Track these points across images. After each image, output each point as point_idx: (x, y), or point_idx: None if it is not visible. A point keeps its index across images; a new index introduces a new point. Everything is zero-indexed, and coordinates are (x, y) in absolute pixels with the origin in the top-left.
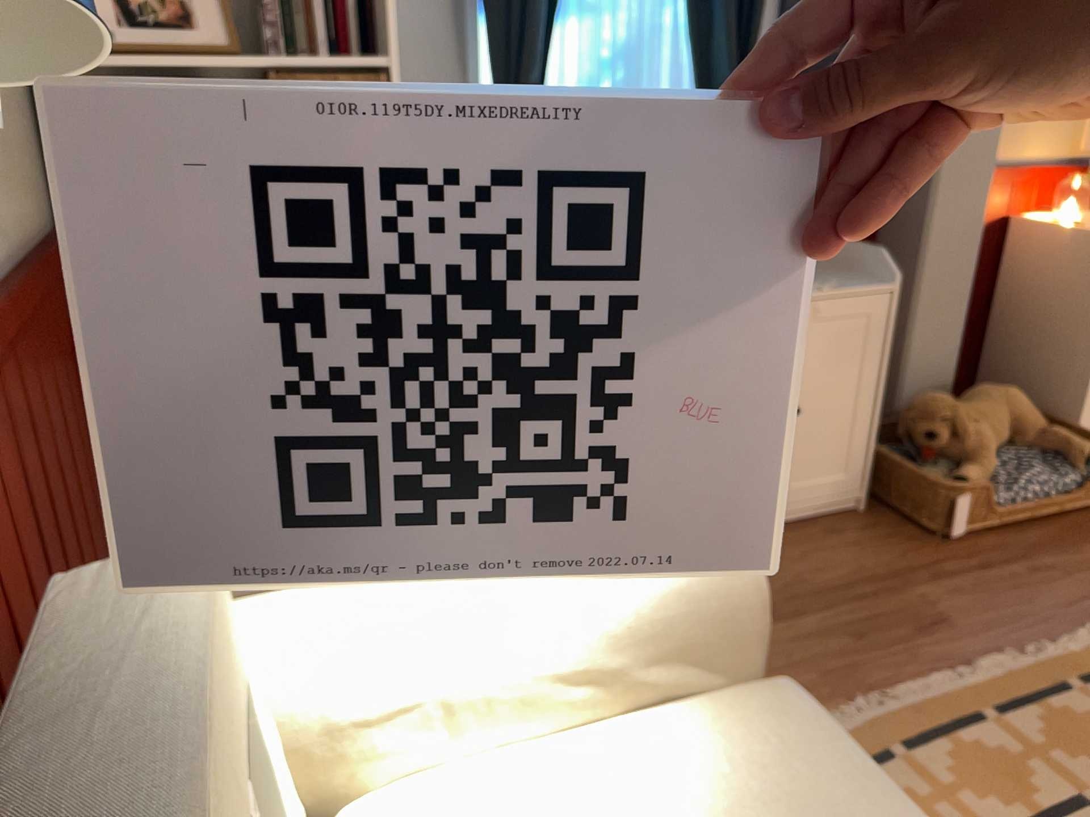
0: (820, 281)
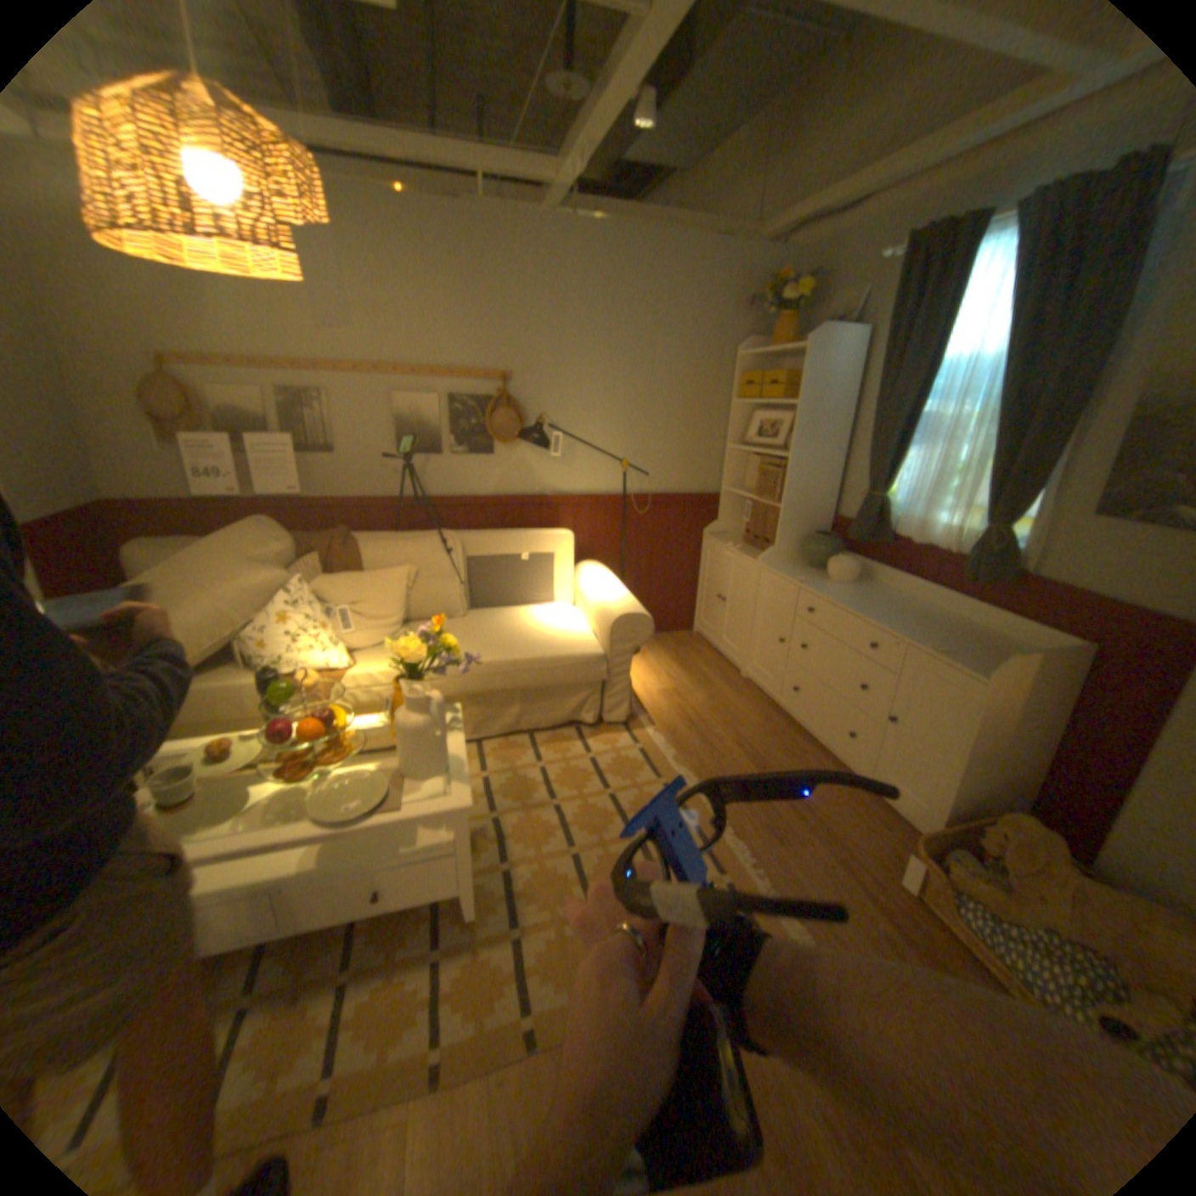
0: (956, 651)
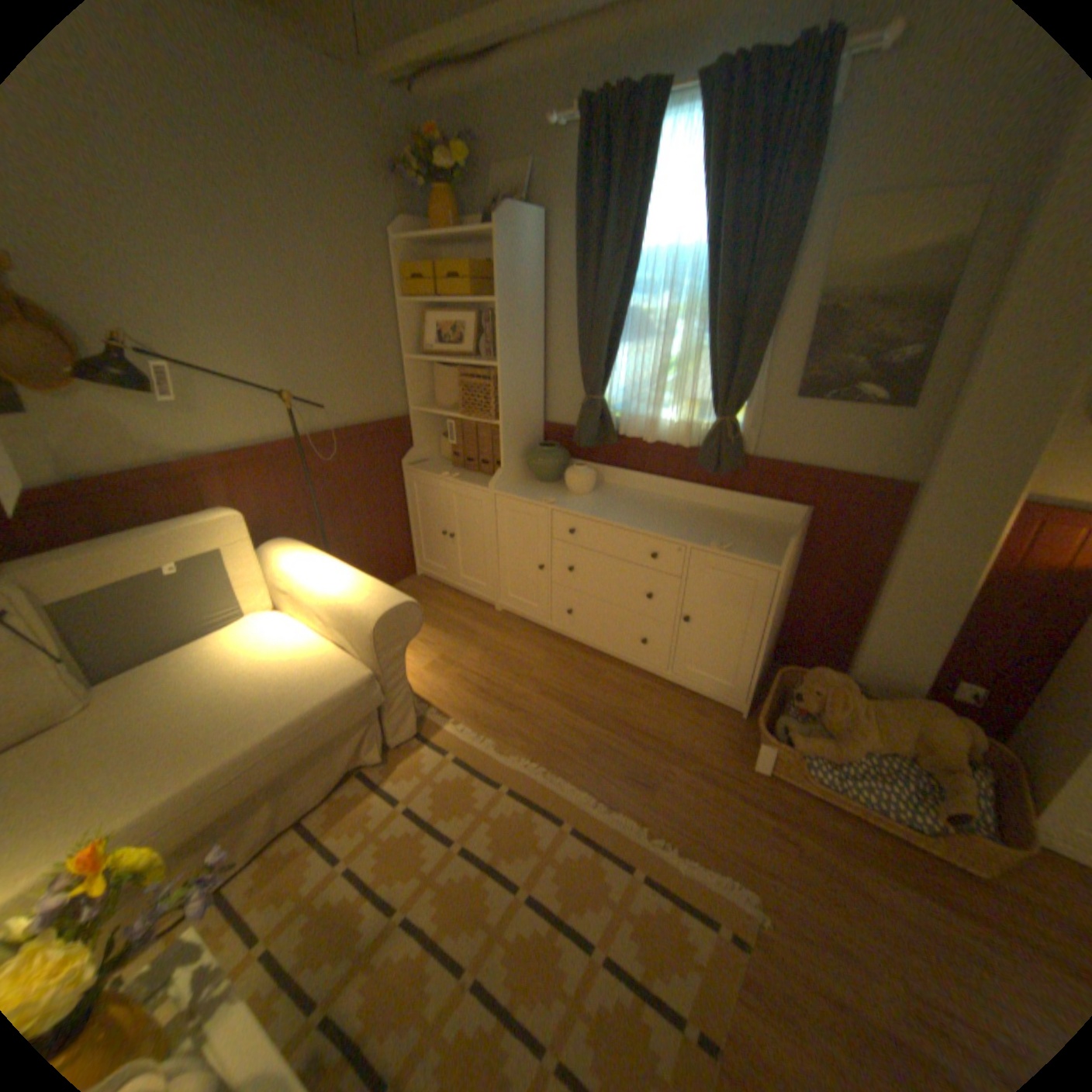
0: (732, 543)
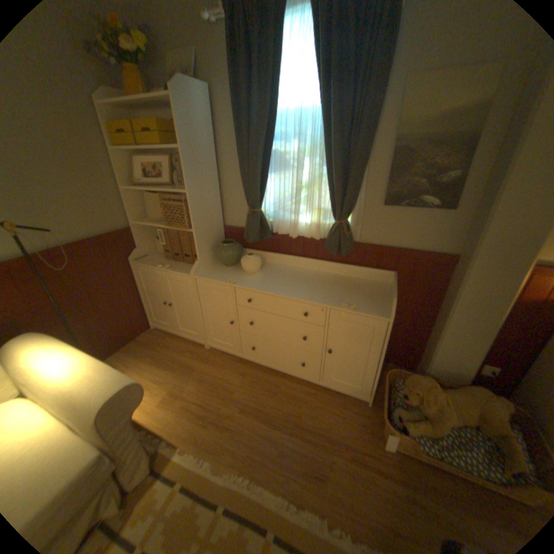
0: (355, 302)
